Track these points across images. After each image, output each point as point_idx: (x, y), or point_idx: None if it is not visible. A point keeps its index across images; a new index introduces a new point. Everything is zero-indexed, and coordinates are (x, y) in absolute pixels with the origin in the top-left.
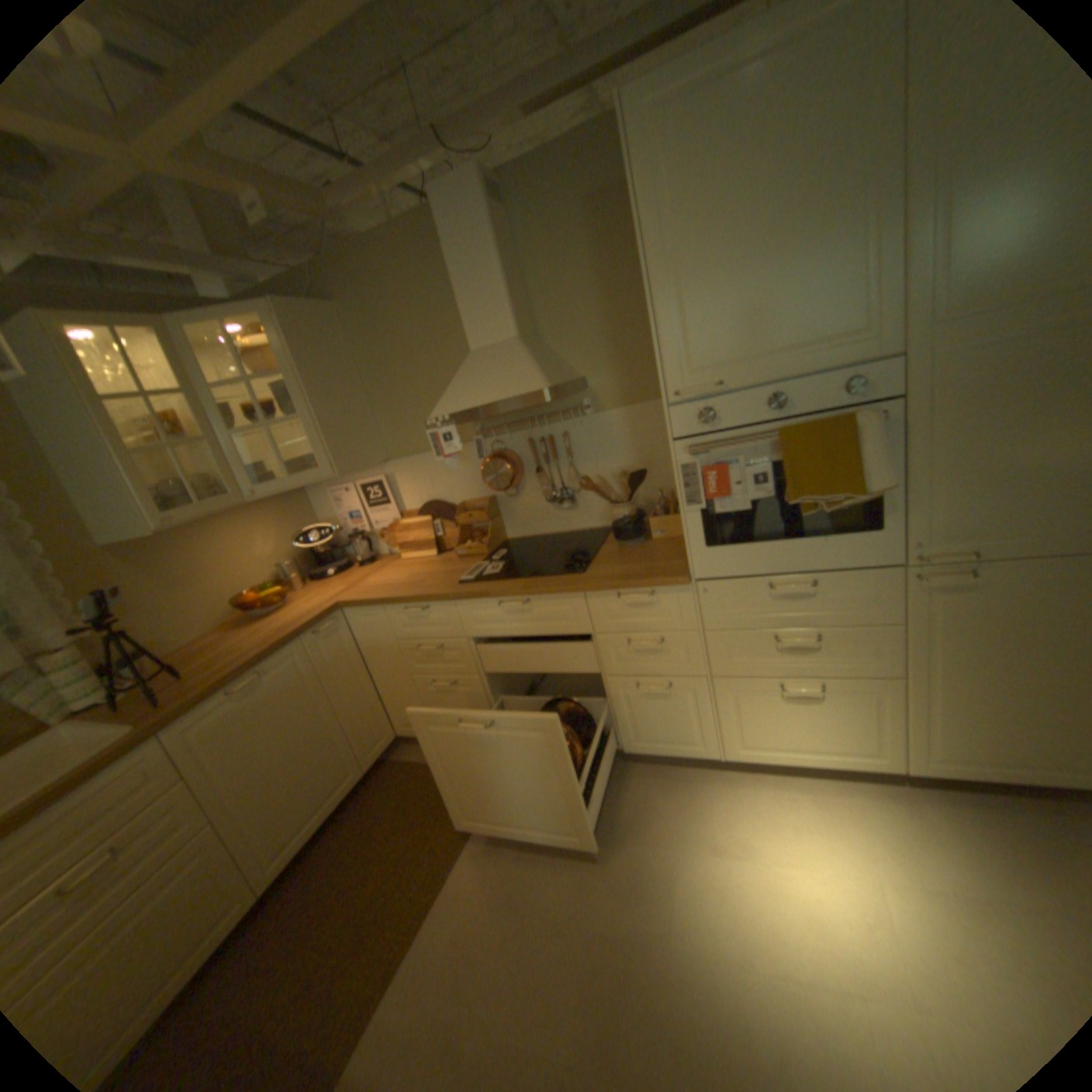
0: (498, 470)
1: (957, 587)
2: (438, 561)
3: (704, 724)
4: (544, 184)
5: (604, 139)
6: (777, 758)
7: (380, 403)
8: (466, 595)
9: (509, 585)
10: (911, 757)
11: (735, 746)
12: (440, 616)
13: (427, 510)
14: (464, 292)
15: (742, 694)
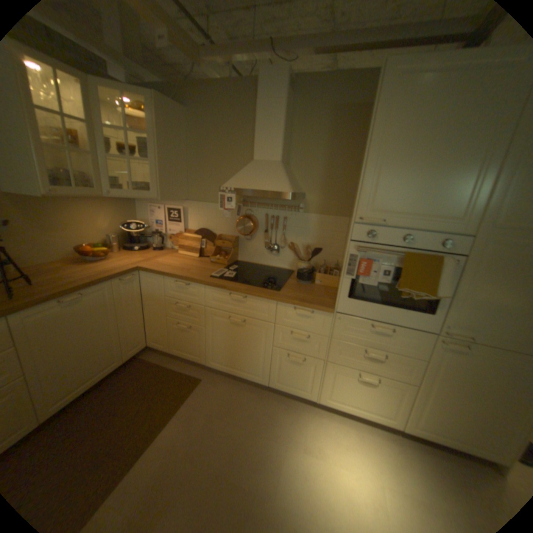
0: (246, 224)
1: (458, 351)
2: (198, 261)
3: (315, 383)
4: (317, 91)
5: (354, 81)
6: (345, 408)
7: (193, 169)
8: (213, 284)
9: (238, 286)
10: (408, 424)
11: (326, 397)
12: (194, 290)
13: (200, 232)
14: (261, 128)
15: (339, 373)
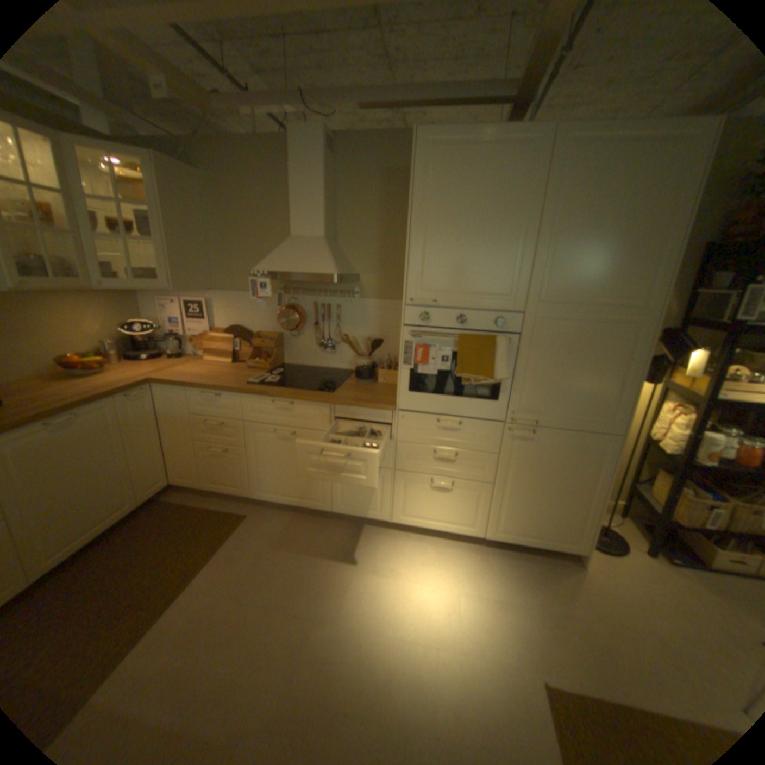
0: (290, 317)
1: (525, 438)
2: (232, 367)
3: (384, 499)
4: (362, 154)
5: (402, 144)
6: (421, 524)
7: (216, 249)
8: (251, 392)
9: (283, 391)
10: (488, 529)
11: (399, 514)
12: (228, 403)
13: (232, 331)
14: (297, 199)
15: (410, 482)
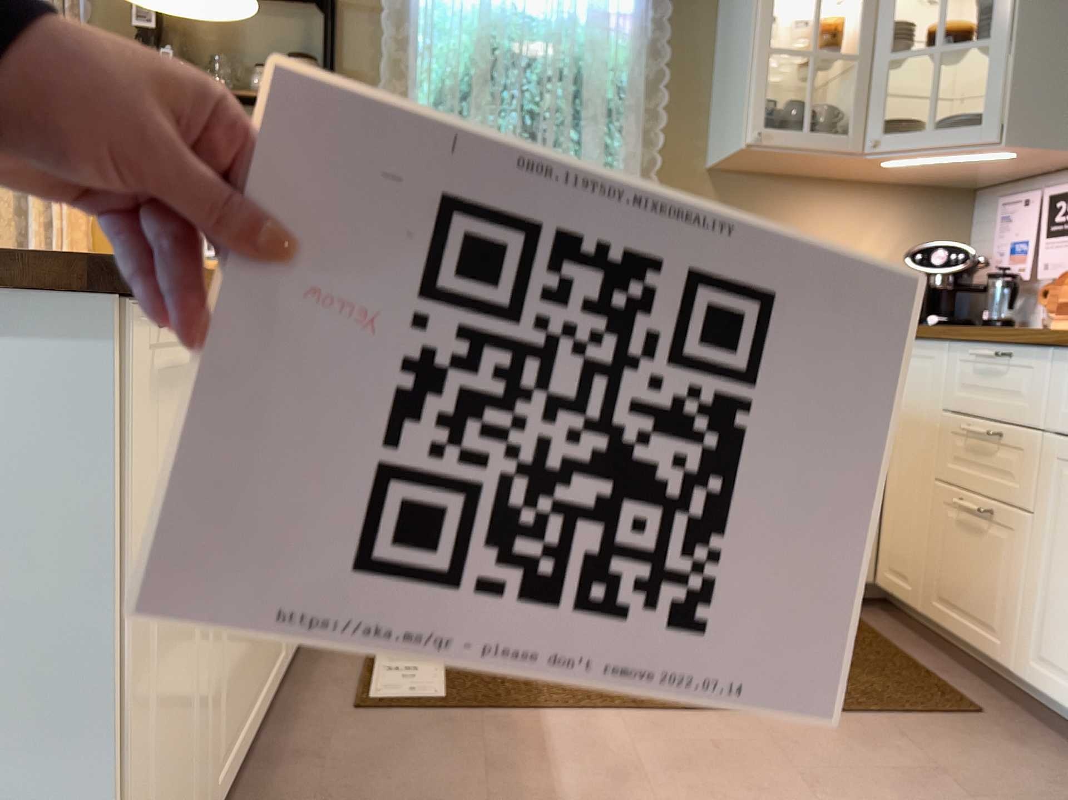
0: None
1: None
2: None
3: None
4: None
5: None
6: None
7: None
8: None
9: None
10: None
11: None
12: (1023, 377)
13: None
14: None
15: None
